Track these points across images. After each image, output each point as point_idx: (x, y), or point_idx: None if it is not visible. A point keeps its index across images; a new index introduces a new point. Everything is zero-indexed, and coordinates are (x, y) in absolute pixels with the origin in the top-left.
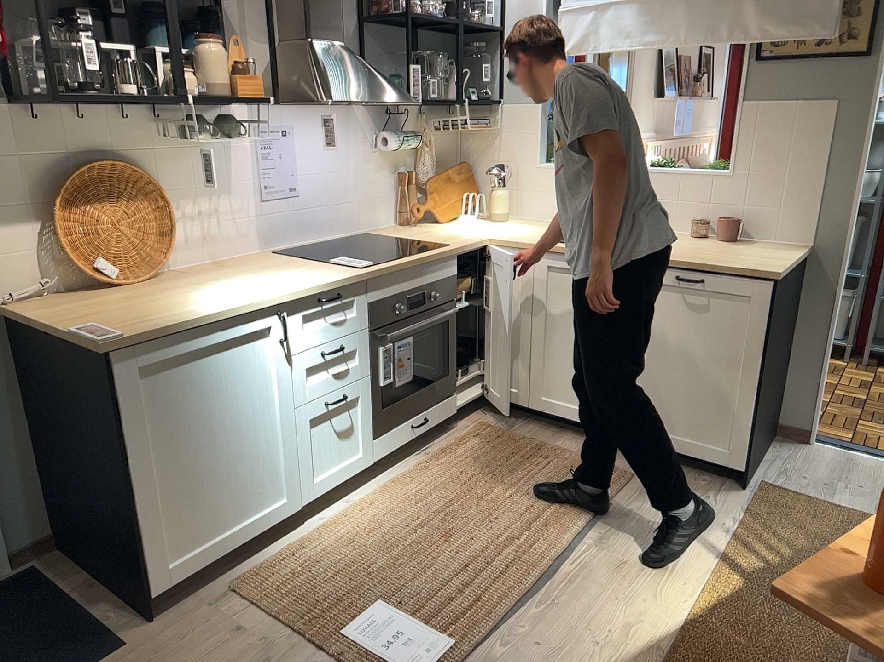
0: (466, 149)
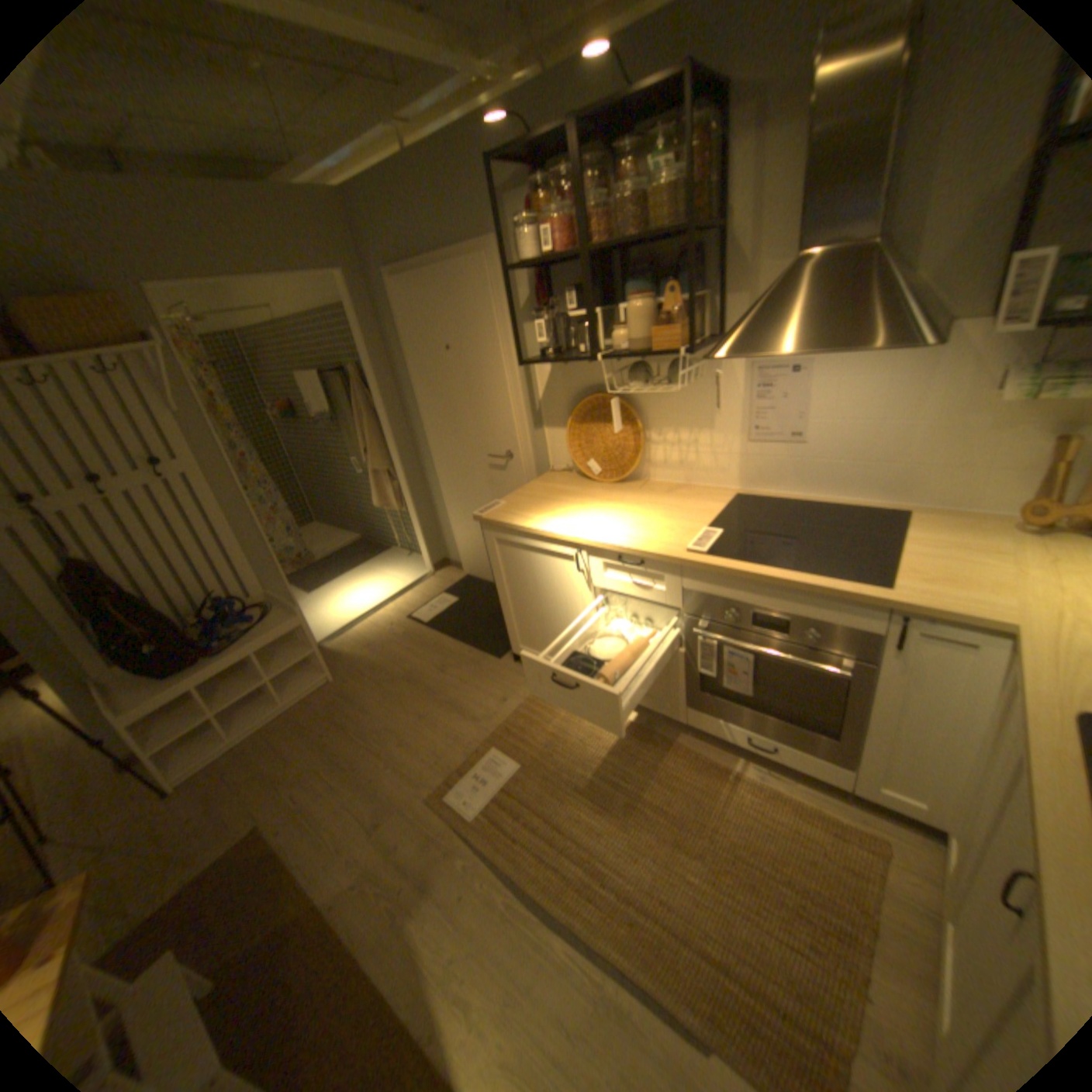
0: None
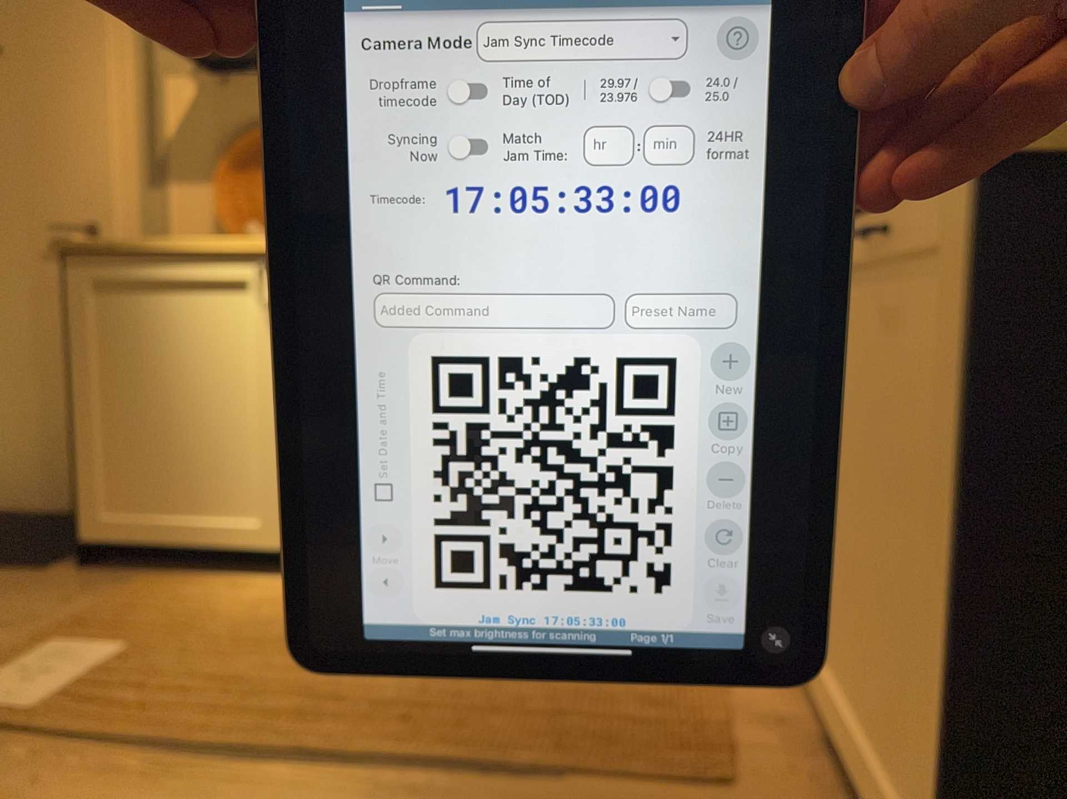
0: None
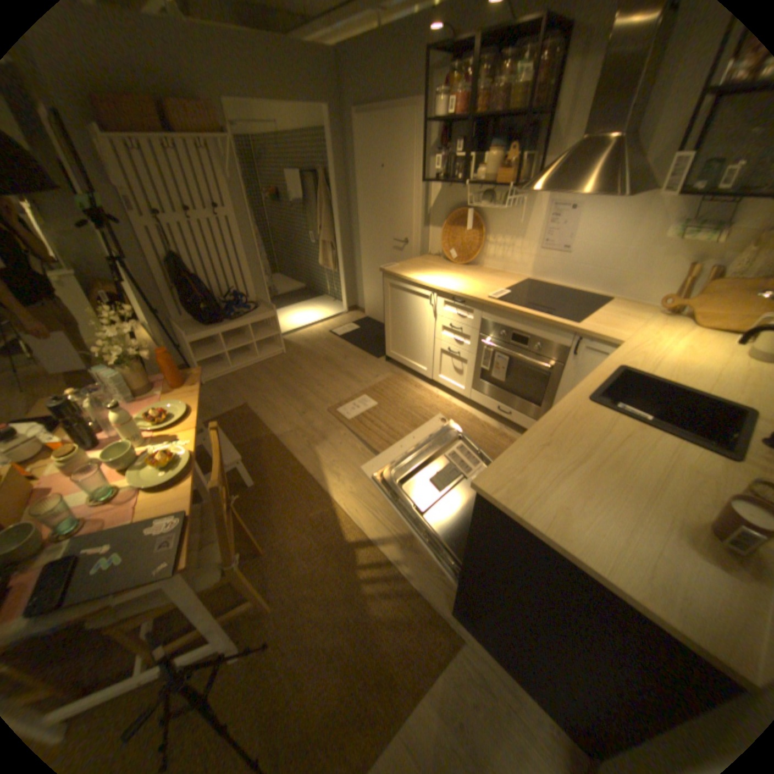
0: None
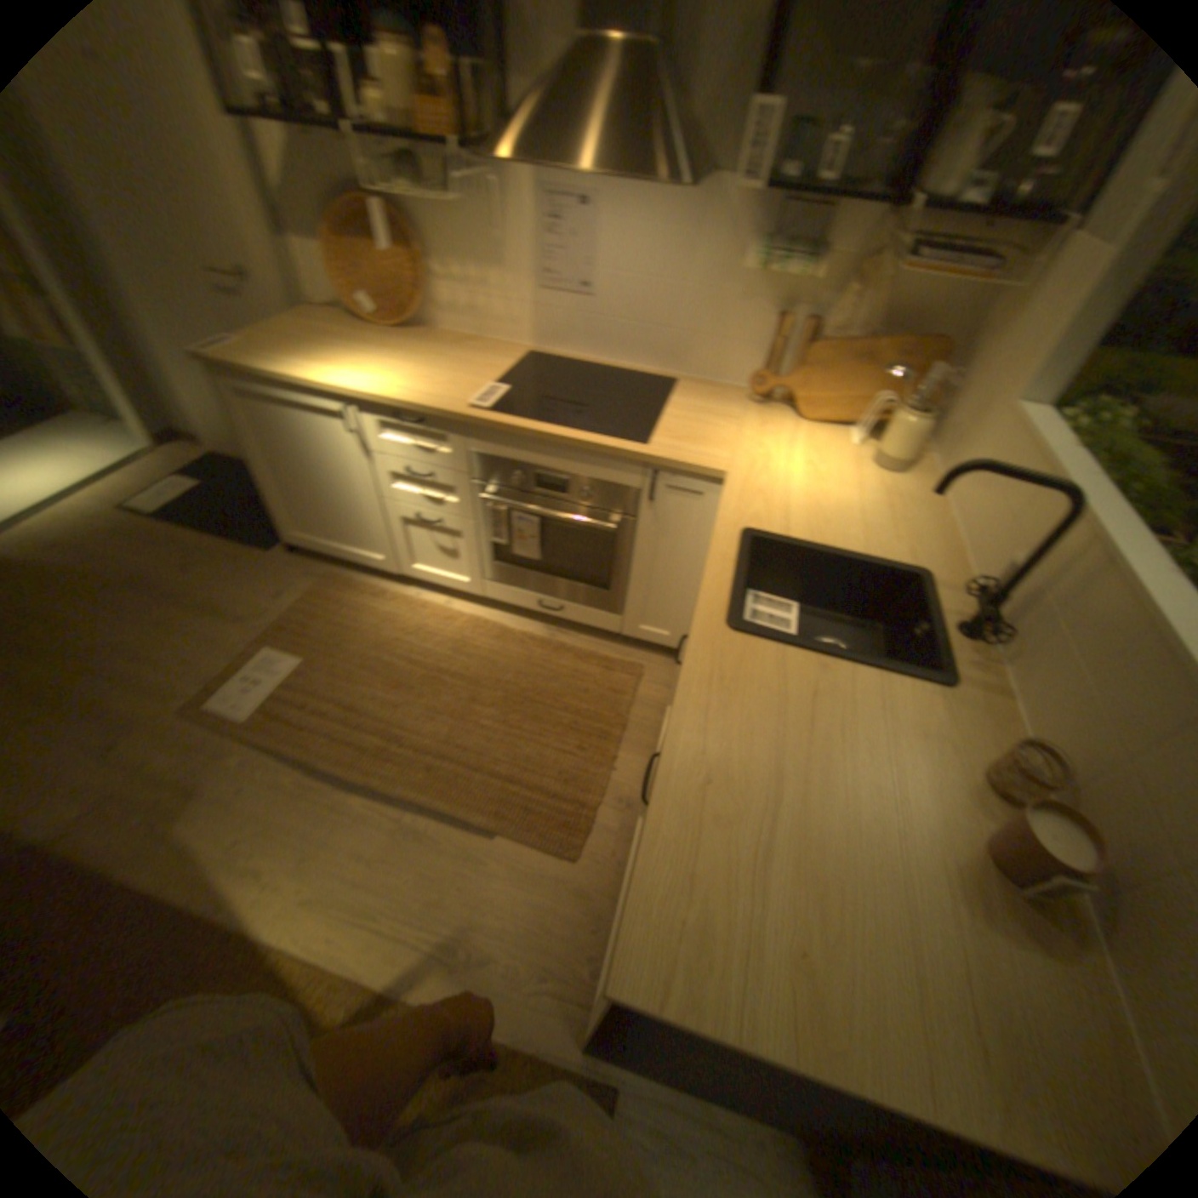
0: (987, 313)
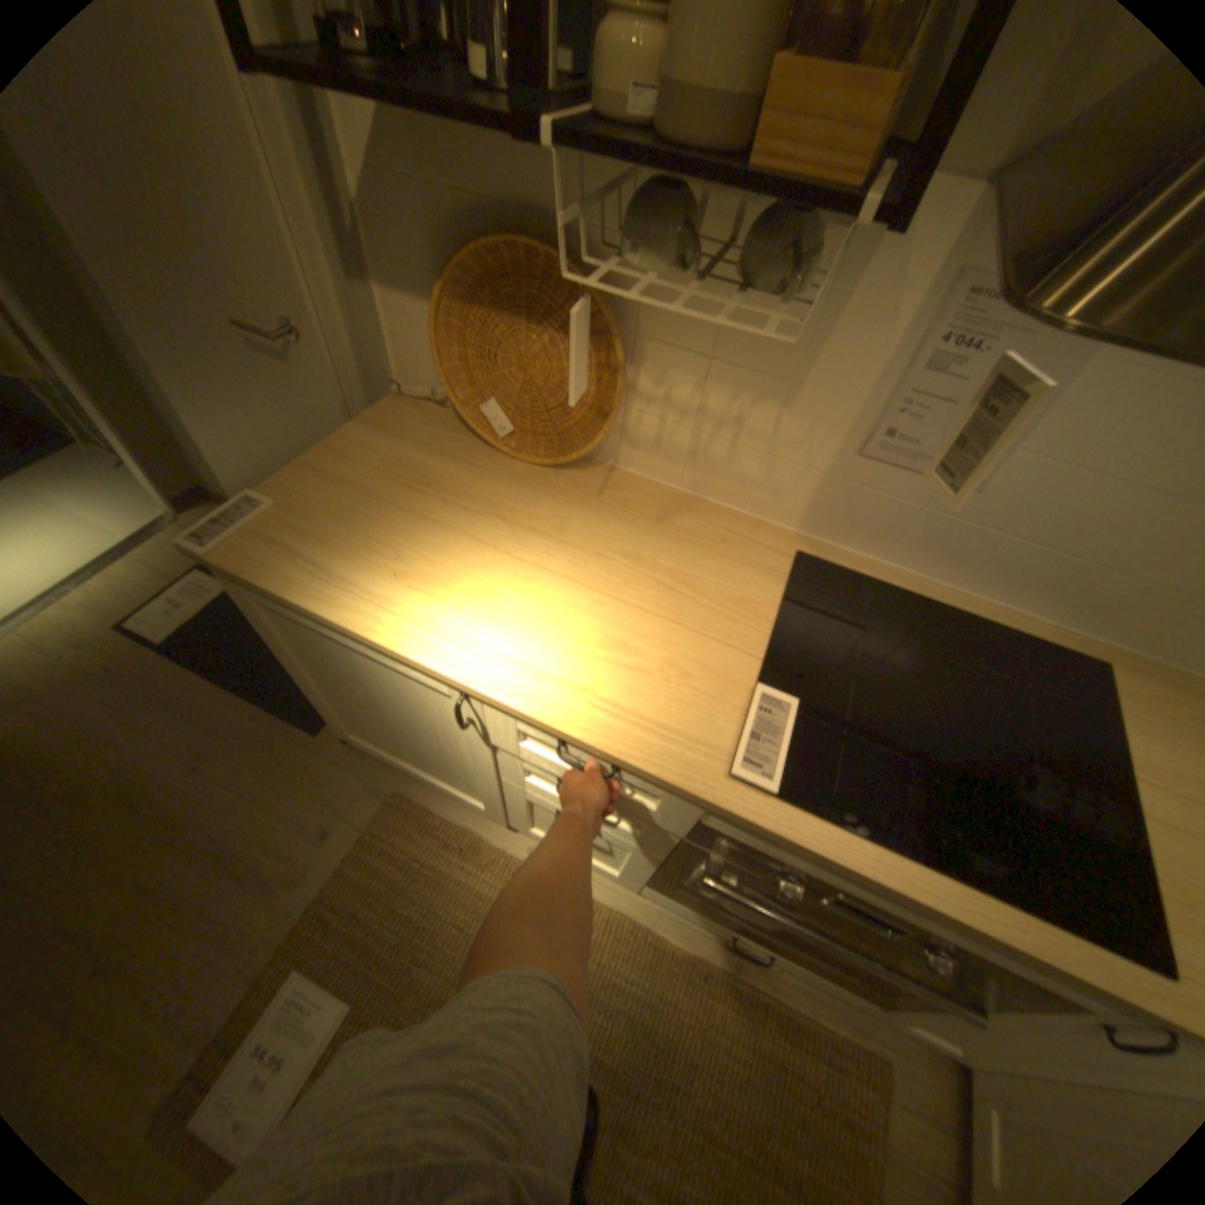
0: None
